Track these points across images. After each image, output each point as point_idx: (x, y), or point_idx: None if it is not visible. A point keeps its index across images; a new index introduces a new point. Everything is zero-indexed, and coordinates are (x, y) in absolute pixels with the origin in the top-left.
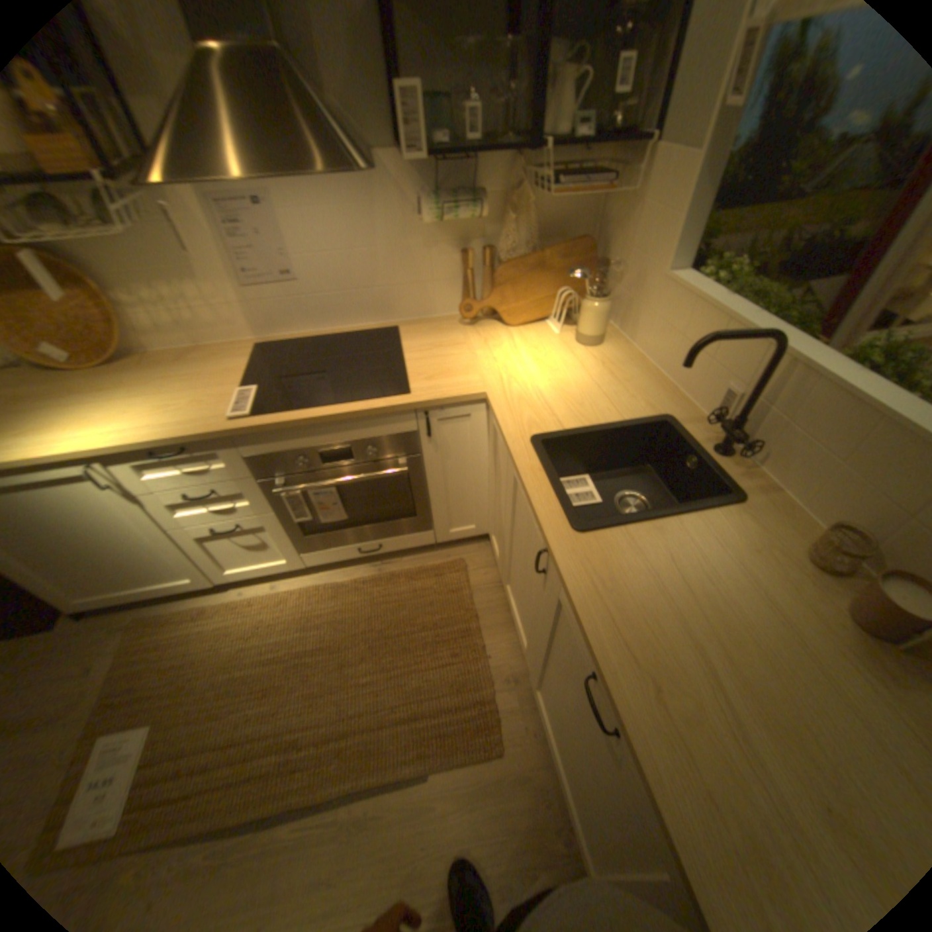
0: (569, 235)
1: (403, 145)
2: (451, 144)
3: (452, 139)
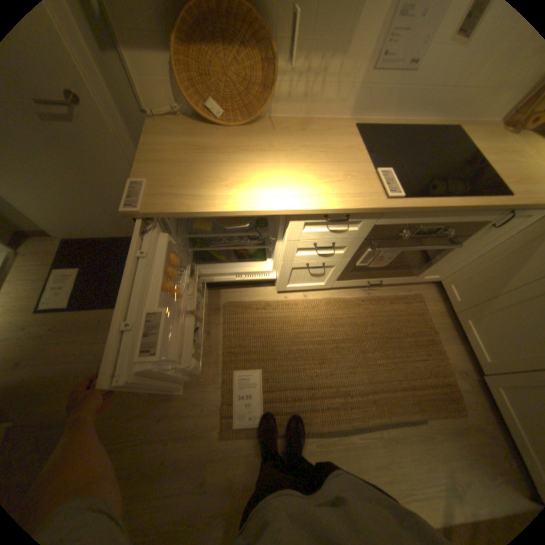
0: None
1: None
2: None
3: None
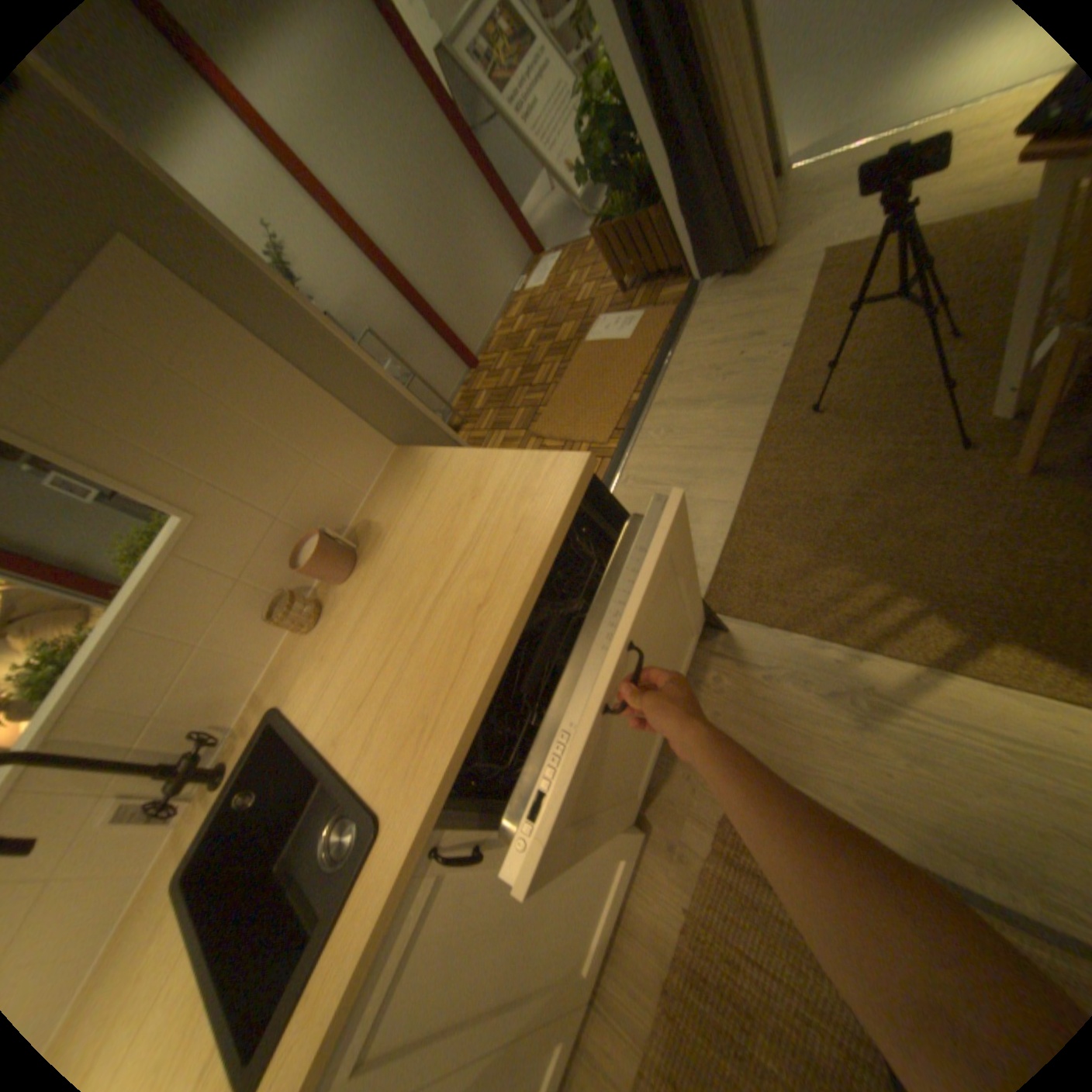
0: None
1: None
2: None
3: None
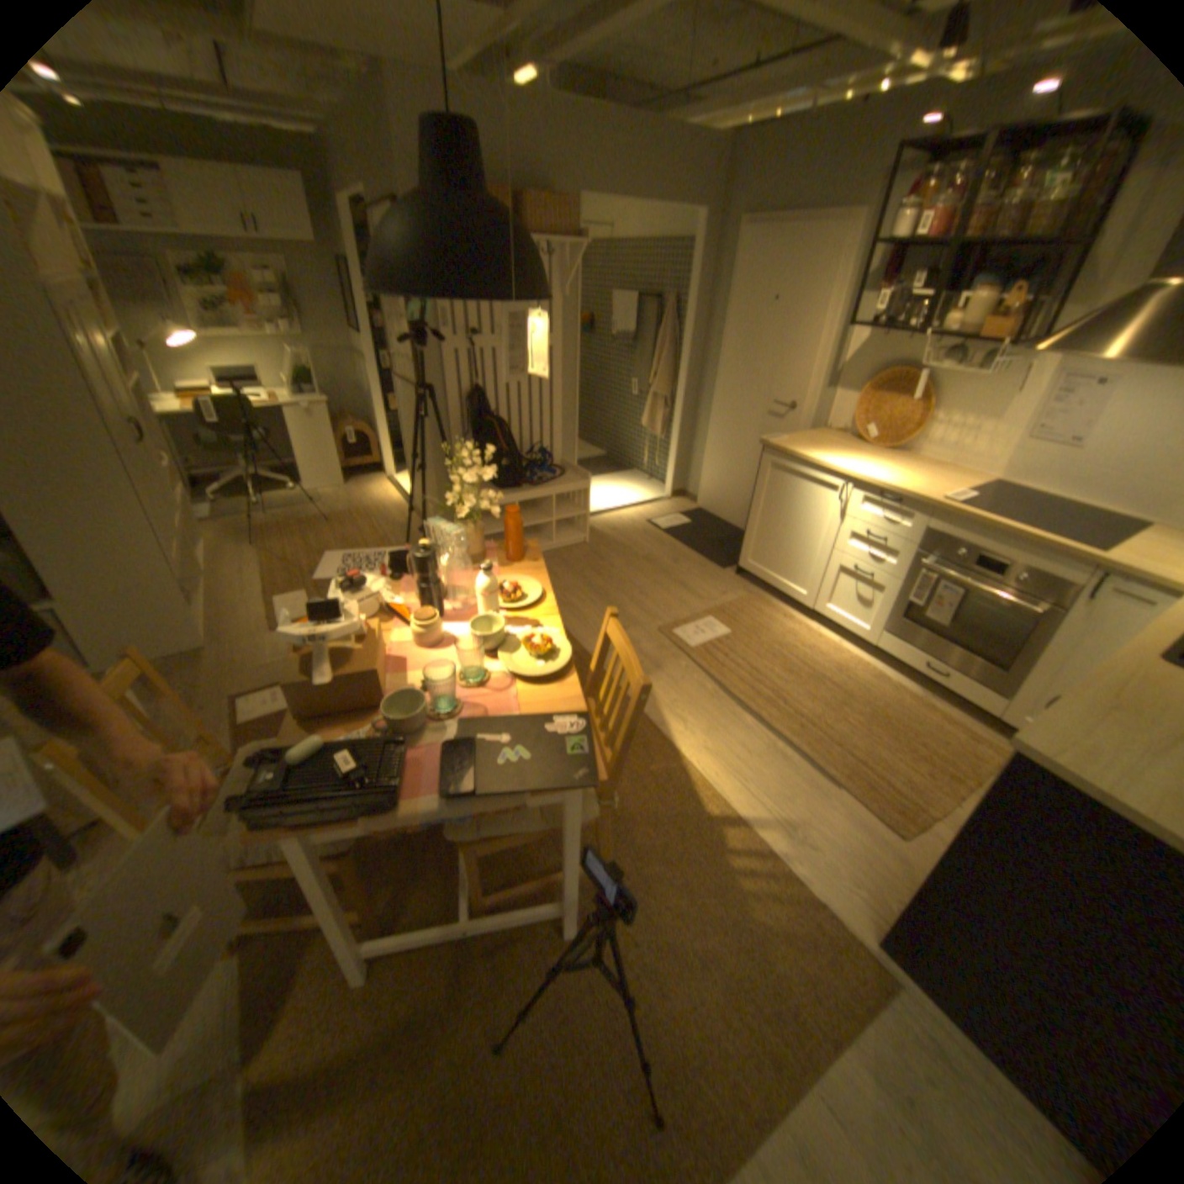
0: None
1: None
2: None
3: None
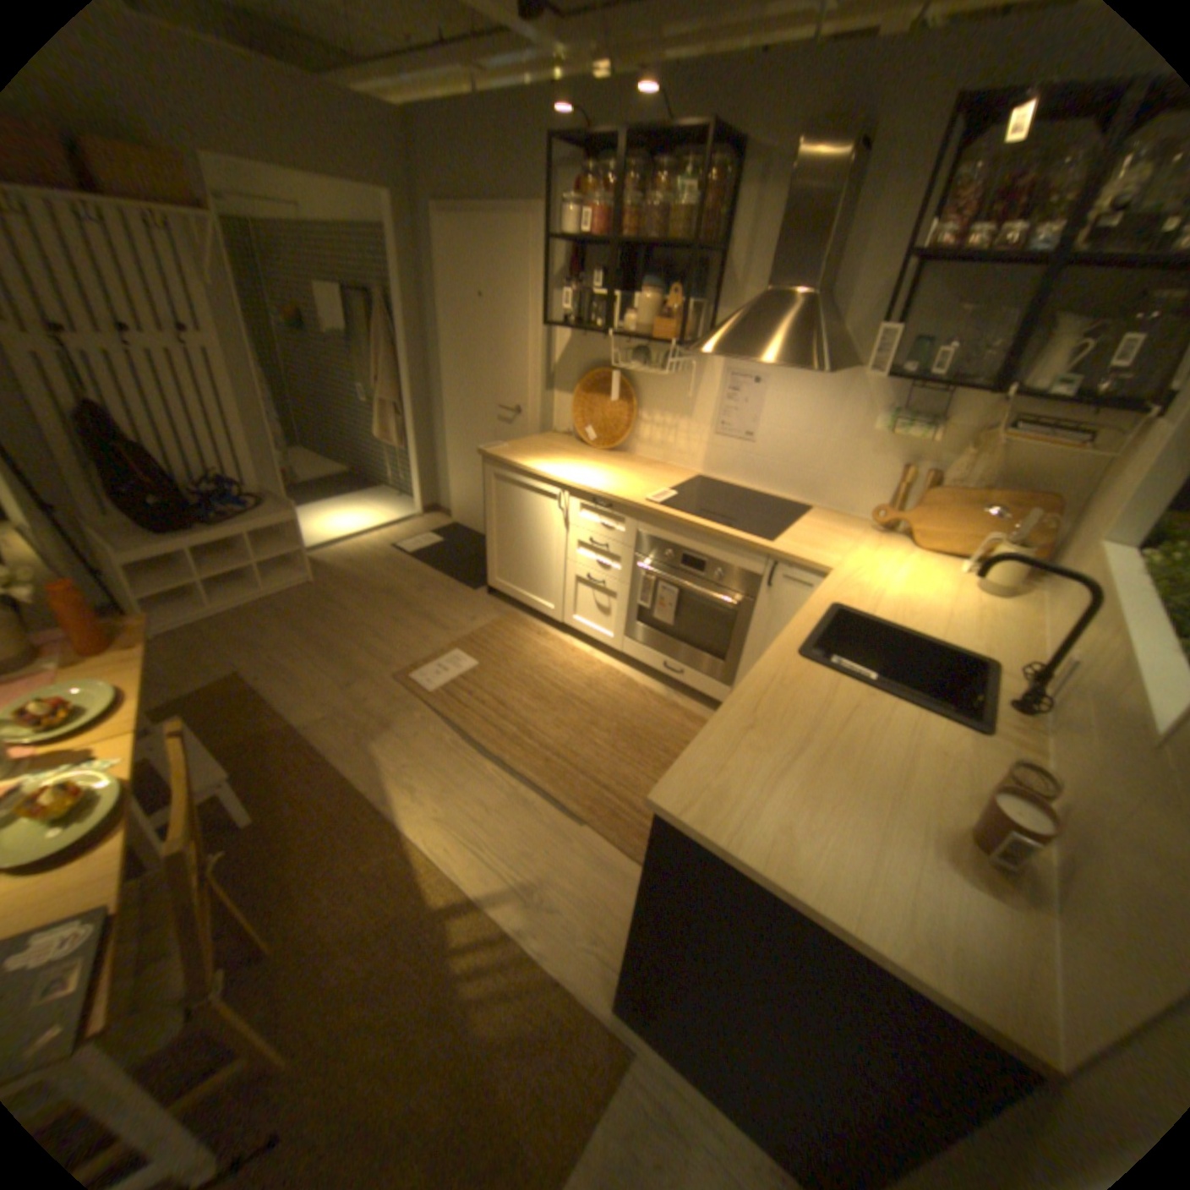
0: (1044, 491)
1: (887, 369)
2: (934, 377)
3: (929, 372)
